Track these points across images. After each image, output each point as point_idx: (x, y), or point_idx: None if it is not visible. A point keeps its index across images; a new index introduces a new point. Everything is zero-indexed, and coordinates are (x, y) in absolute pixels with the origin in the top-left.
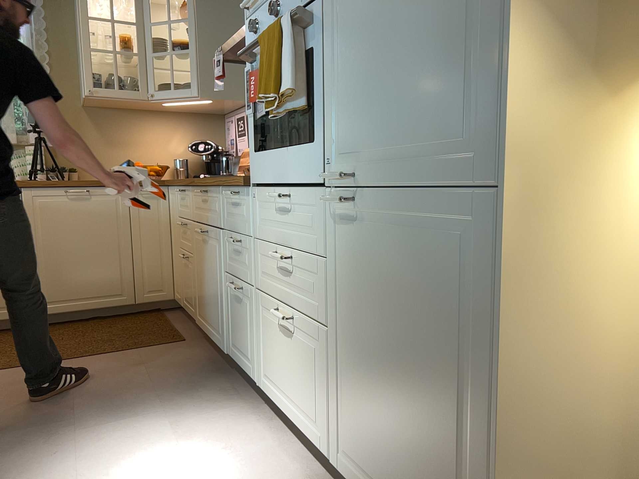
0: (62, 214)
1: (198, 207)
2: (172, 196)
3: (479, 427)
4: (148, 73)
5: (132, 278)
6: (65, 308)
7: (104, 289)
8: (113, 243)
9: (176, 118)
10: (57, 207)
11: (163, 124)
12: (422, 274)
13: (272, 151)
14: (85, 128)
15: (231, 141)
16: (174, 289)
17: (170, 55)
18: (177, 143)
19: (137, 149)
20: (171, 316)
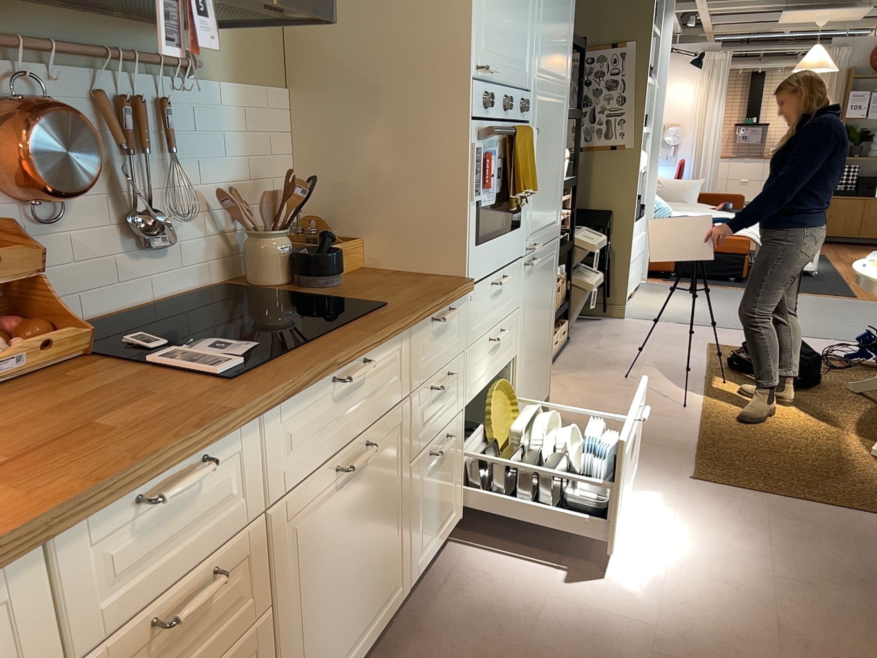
0: None
1: (308, 438)
2: None
3: (551, 325)
4: None
5: None
6: None
7: None
8: None
9: None
10: None
11: None
12: (546, 280)
13: (489, 240)
14: None
15: None
16: None
17: None
18: None
19: None
20: None
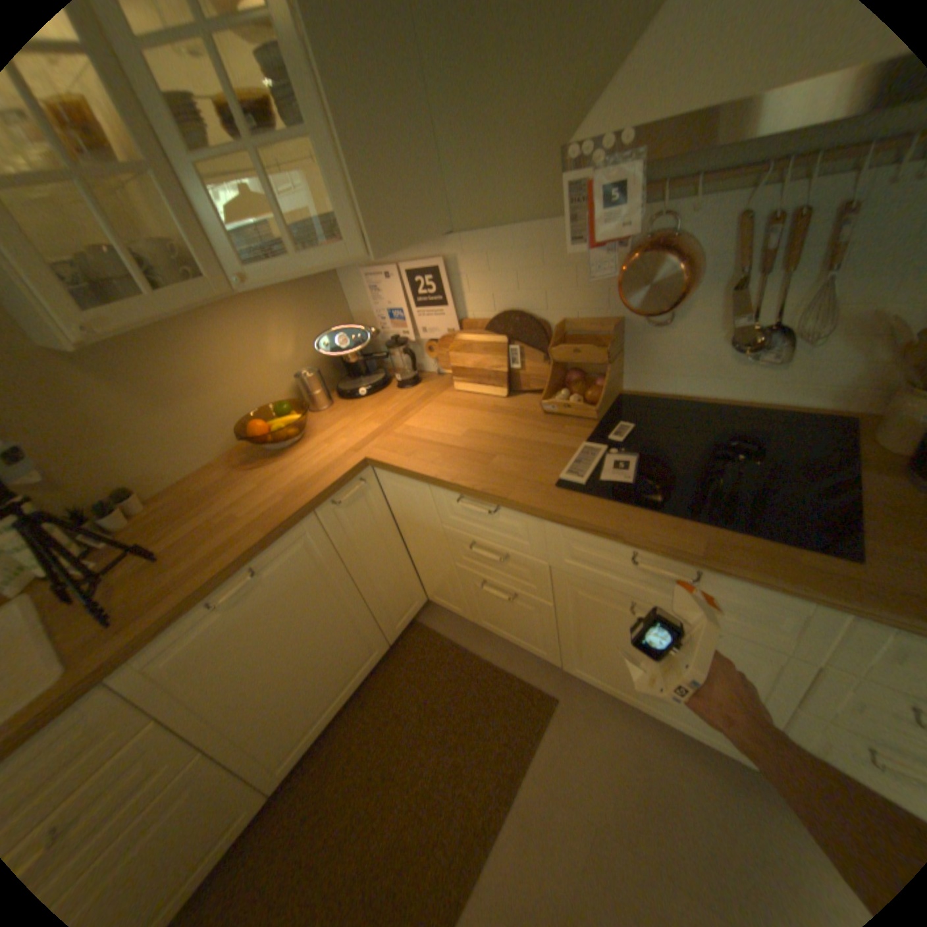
0: (226, 645)
1: (602, 562)
2: (406, 487)
3: None
4: (199, 218)
5: (376, 624)
6: (309, 742)
7: (348, 670)
8: (332, 608)
9: (256, 293)
10: (207, 643)
11: (239, 315)
12: None
13: None
14: (81, 395)
15: (394, 314)
16: (429, 592)
17: (248, 151)
18: (280, 342)
19: (218, 386)
20: (443, 627)
